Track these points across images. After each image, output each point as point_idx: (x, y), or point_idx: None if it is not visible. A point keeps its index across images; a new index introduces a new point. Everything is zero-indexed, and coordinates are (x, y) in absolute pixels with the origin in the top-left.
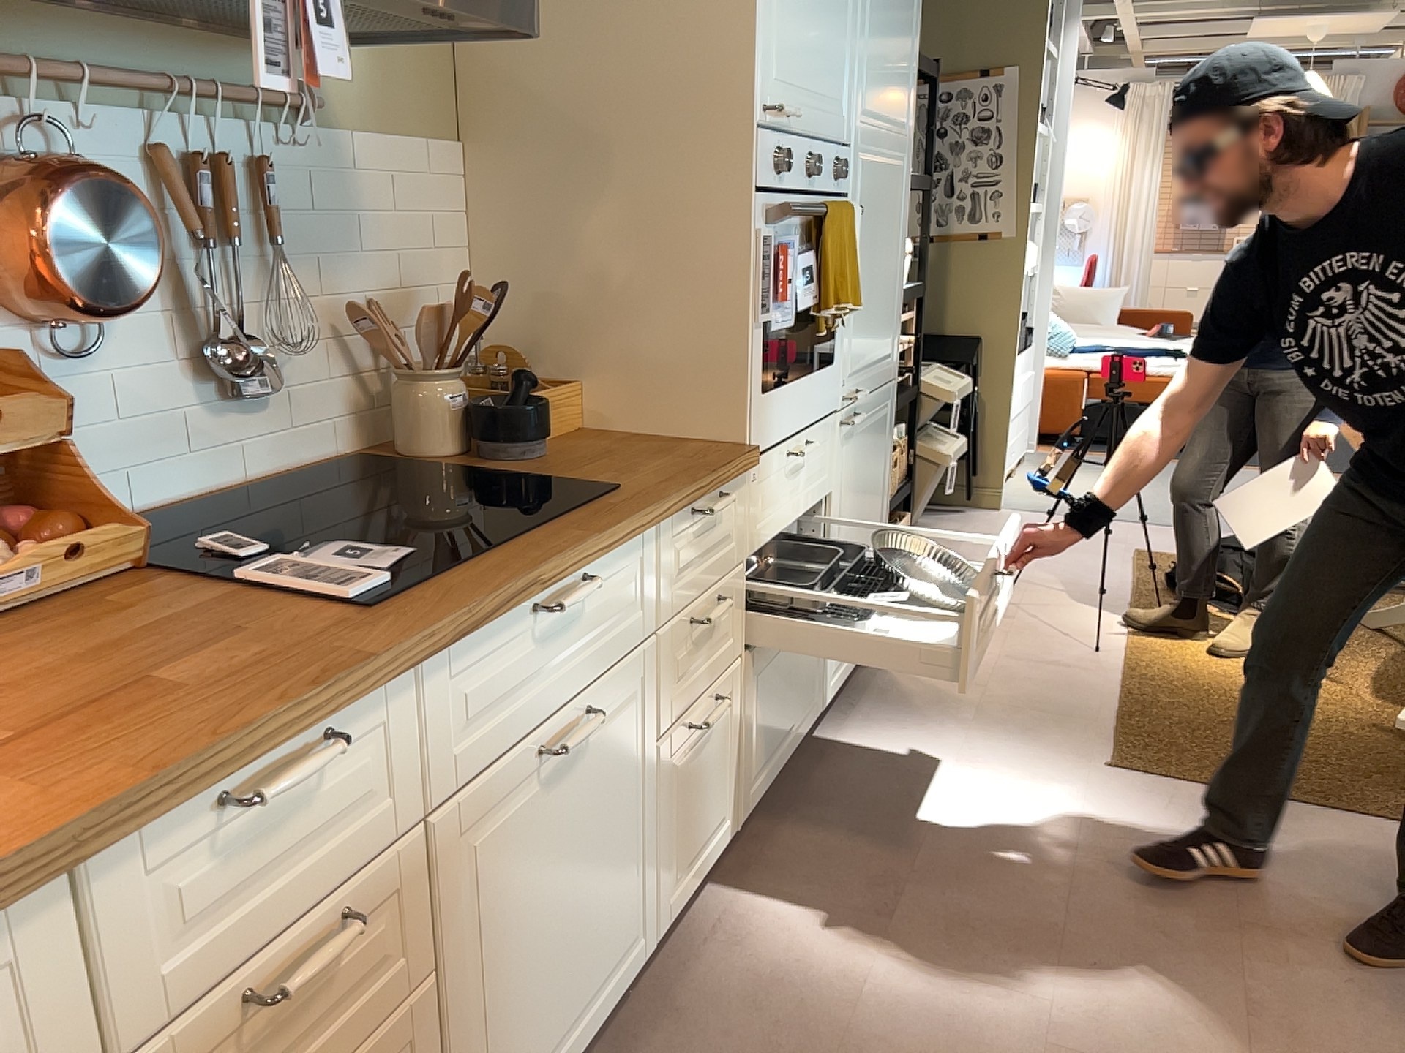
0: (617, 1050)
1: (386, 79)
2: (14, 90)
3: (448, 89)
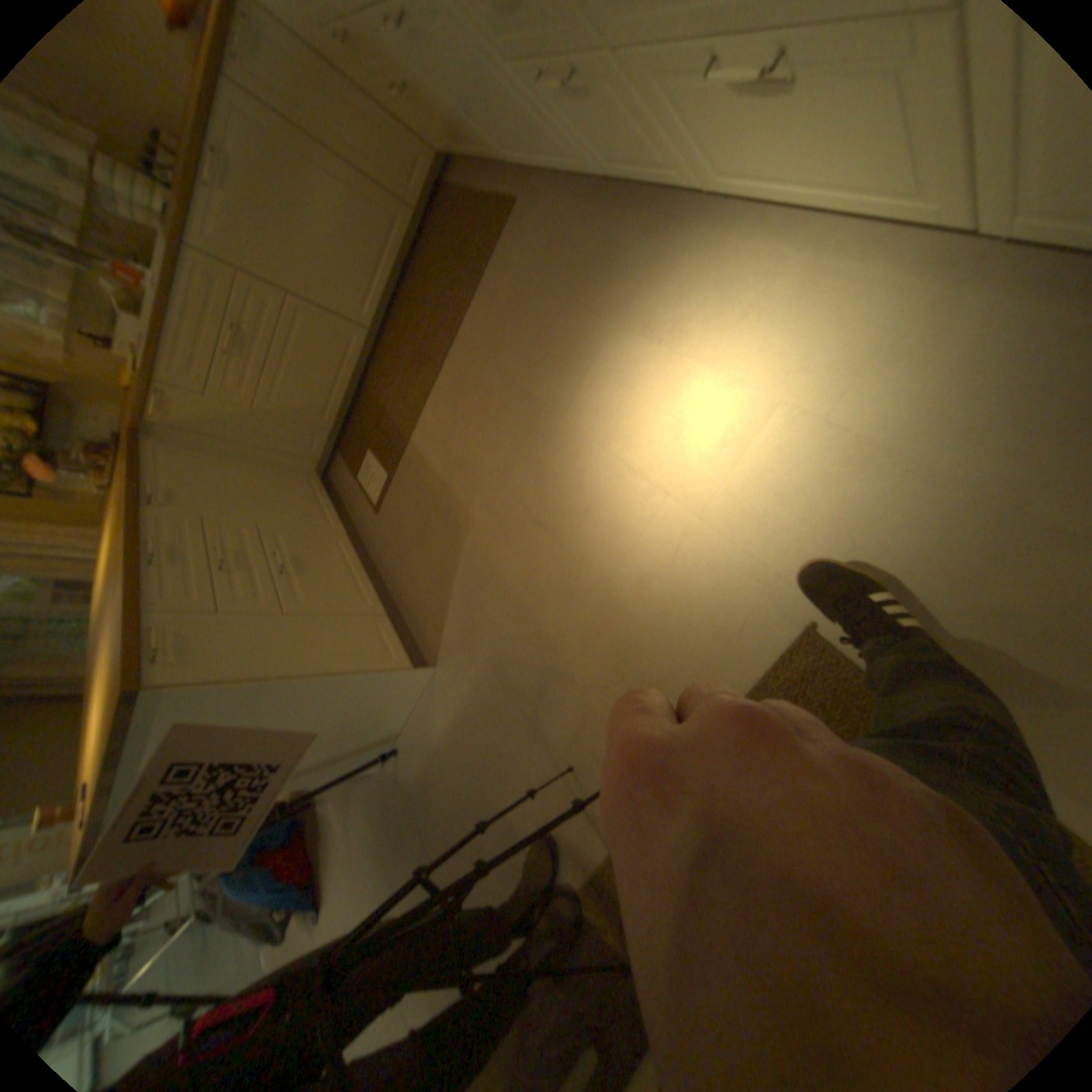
0: (594, 188)
1: None
2: None
3: None
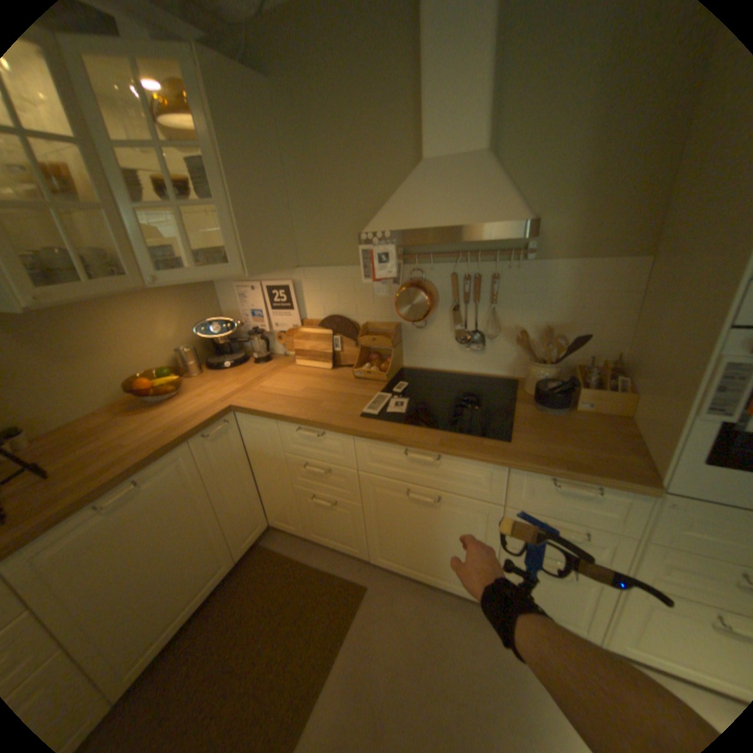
0: (457, 608)
1: (591, 230)
2: (416, 261)
3: (650, 225)
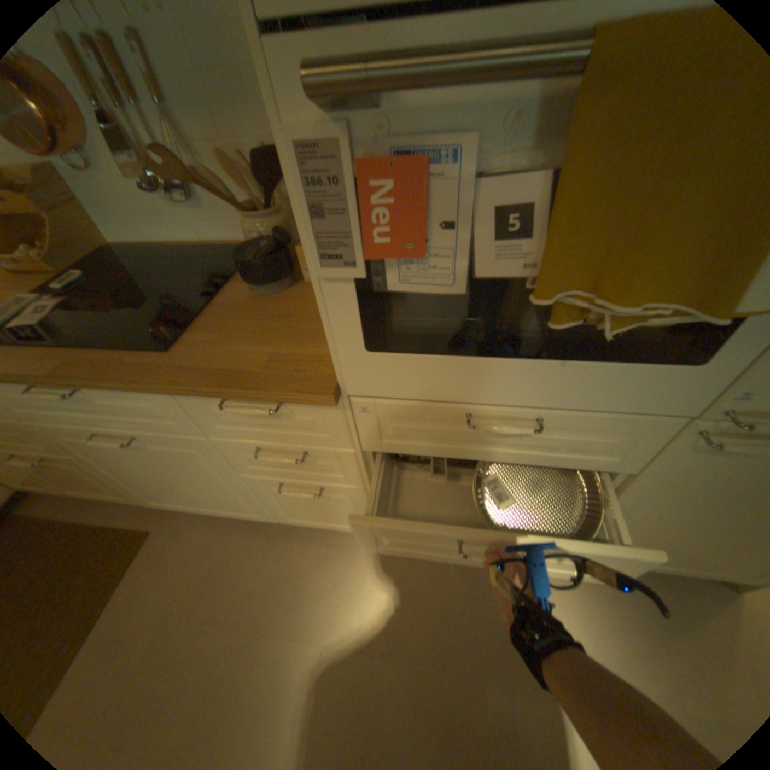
0: (250, 528)
1: None
2: None
3: None
